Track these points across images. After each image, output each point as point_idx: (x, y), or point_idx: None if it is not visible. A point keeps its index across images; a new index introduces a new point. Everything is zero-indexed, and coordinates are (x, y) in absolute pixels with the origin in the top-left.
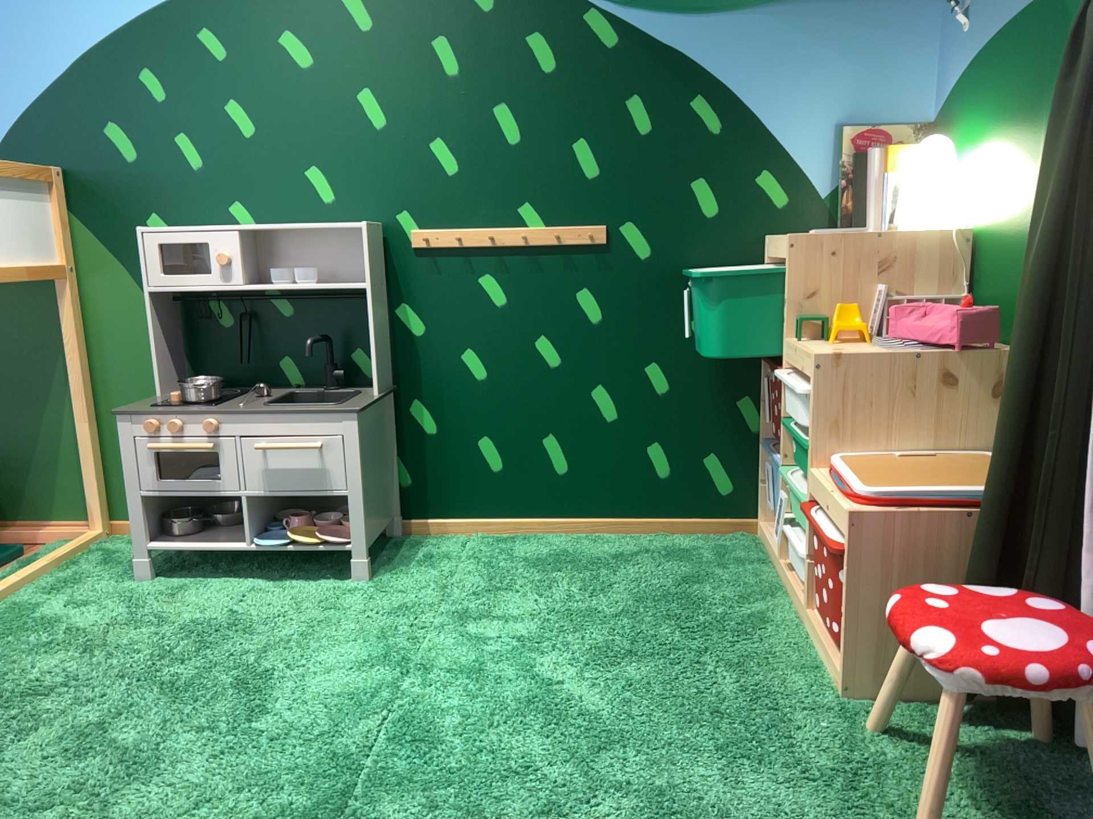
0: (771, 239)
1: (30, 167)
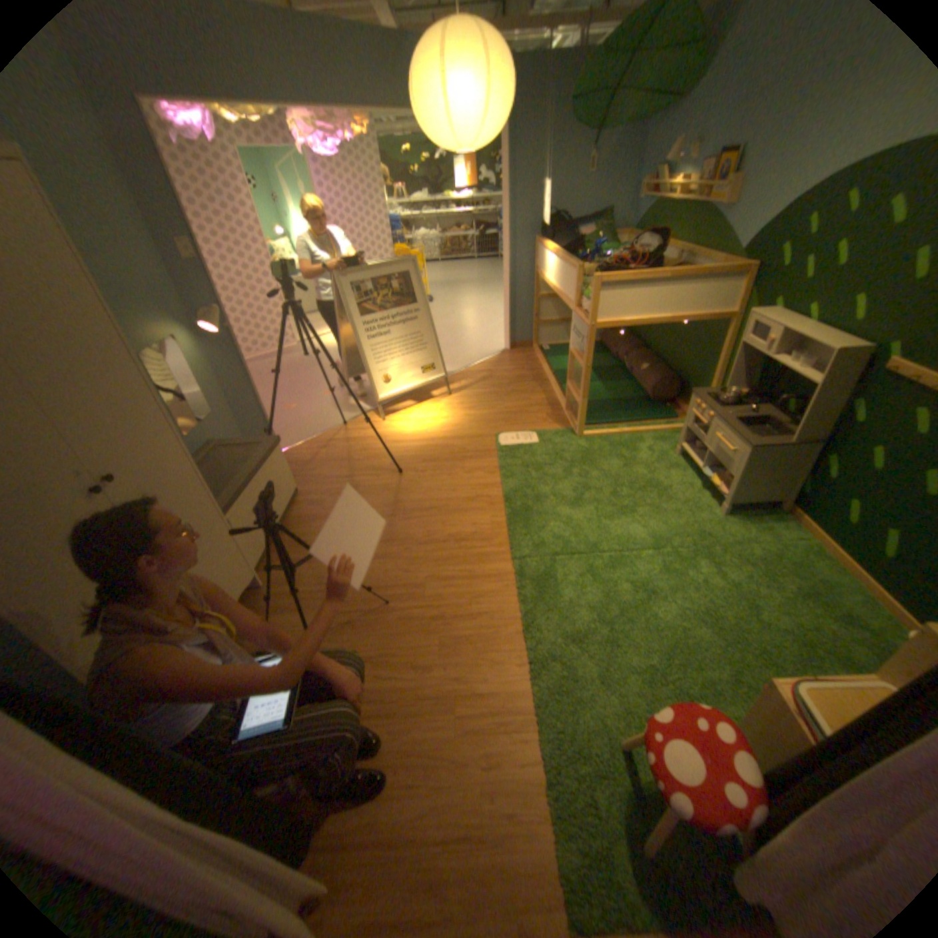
0: None
1: (748, 259)
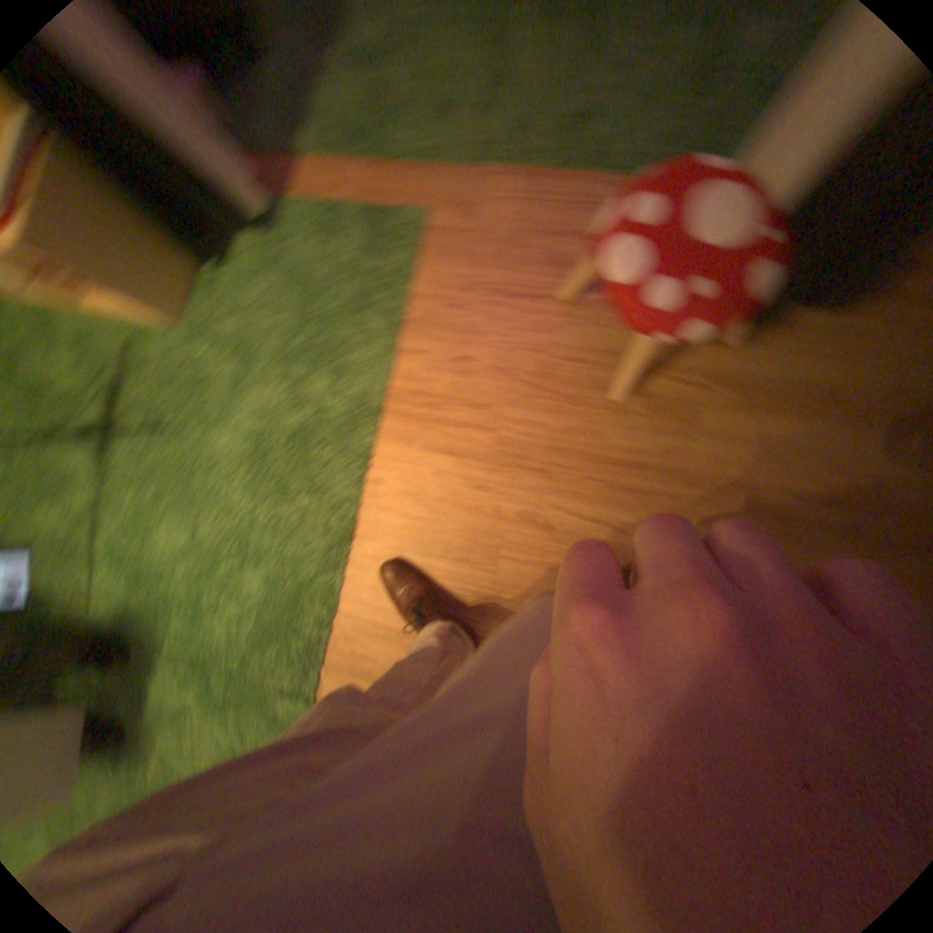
0: None
1: None
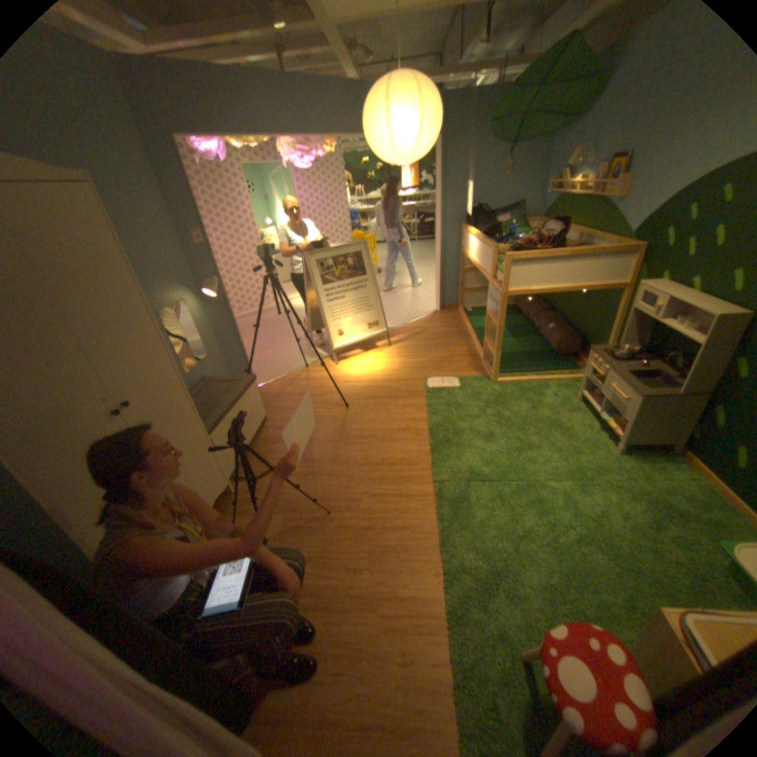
0: None
1: (638, 241)
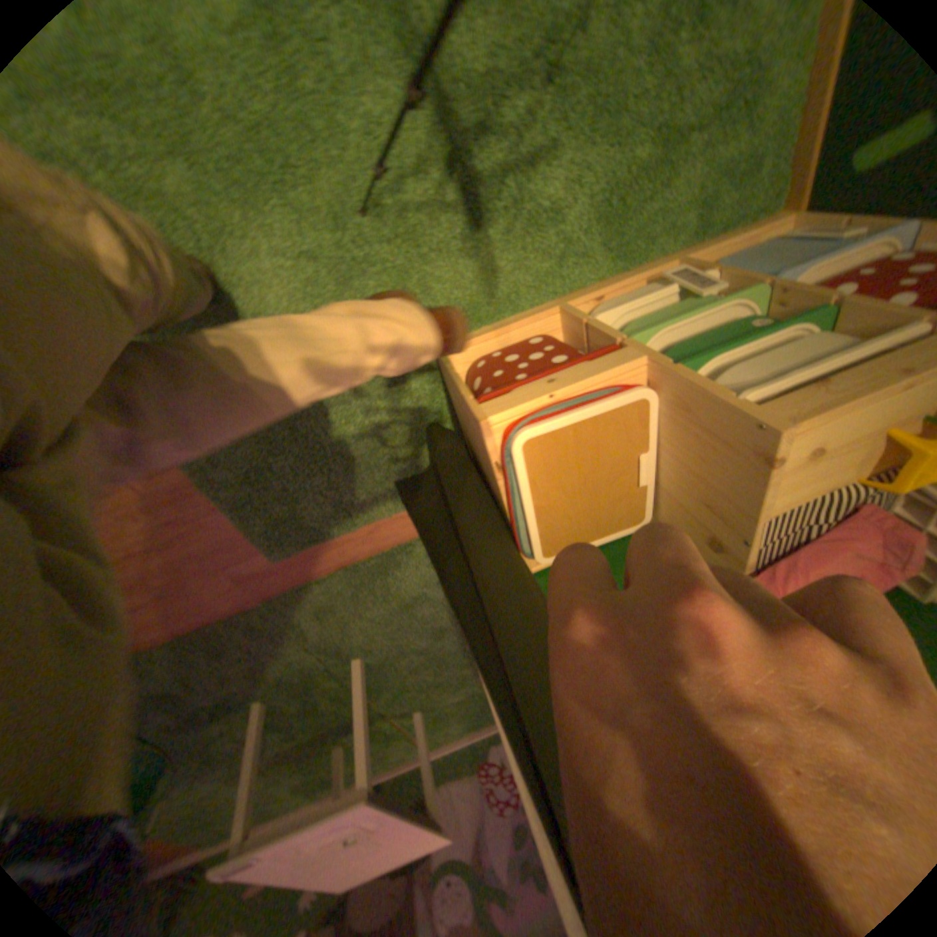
0: None
1: None
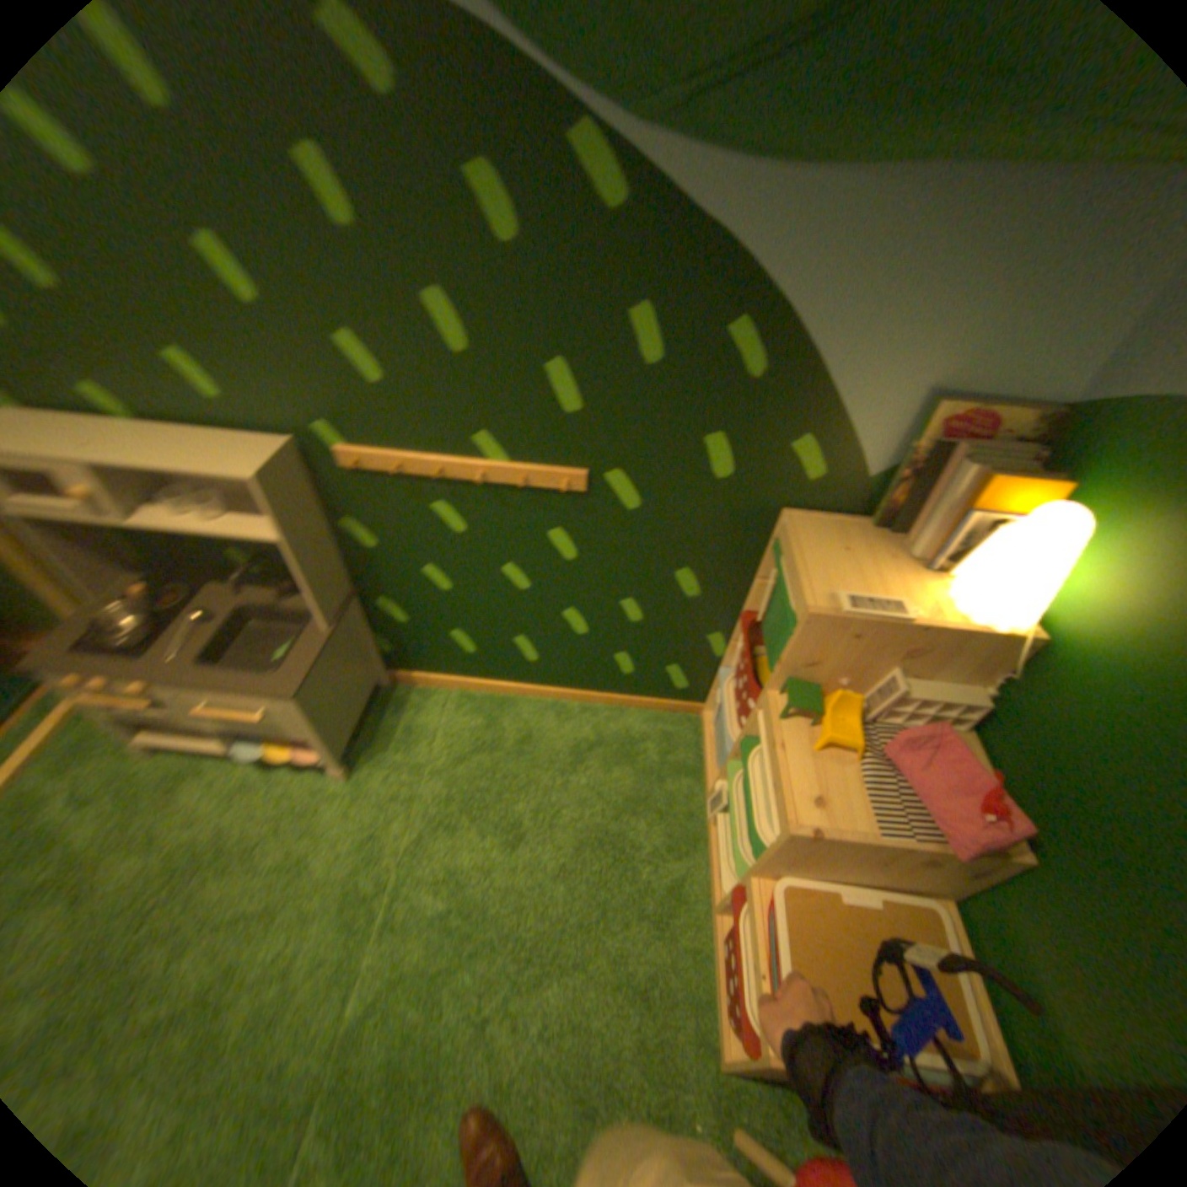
0: (791, 530)
1: None
